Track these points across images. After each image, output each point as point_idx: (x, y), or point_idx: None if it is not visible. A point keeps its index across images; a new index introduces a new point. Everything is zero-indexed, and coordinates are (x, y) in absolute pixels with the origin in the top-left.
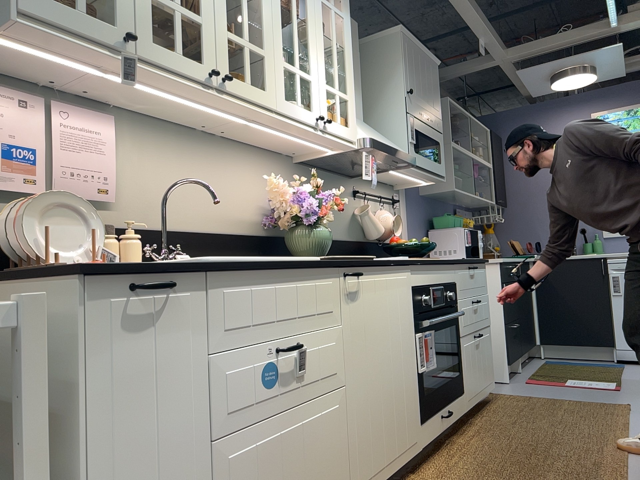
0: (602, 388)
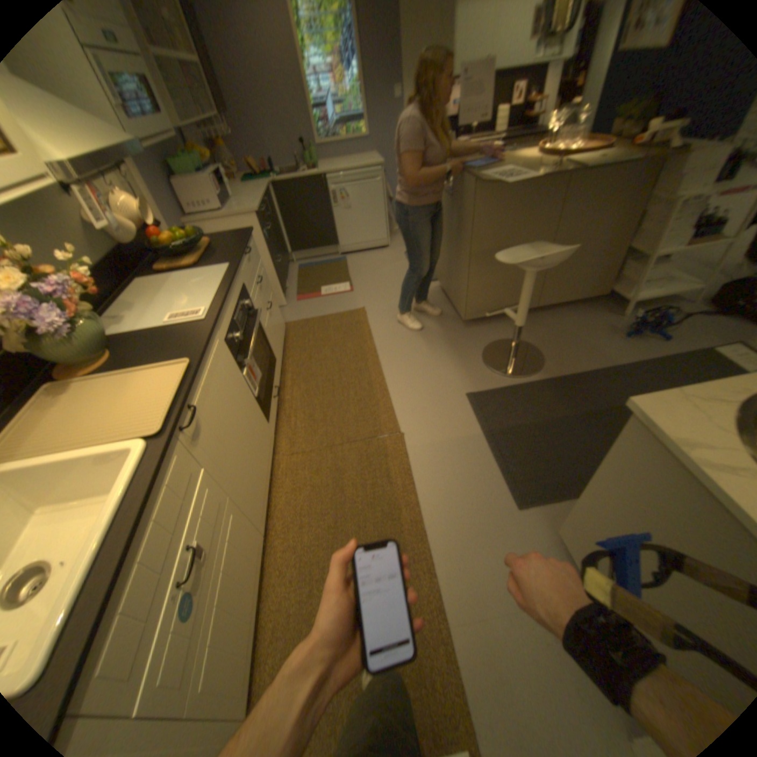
0: (343, 294)
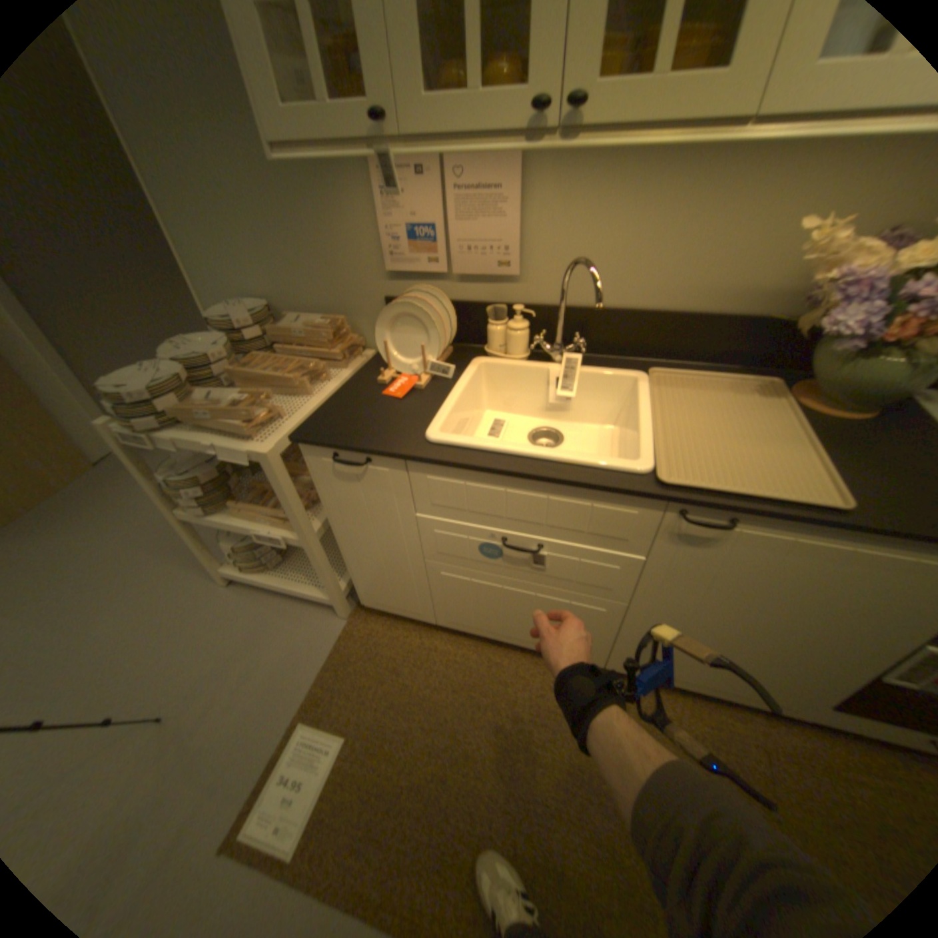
0: None
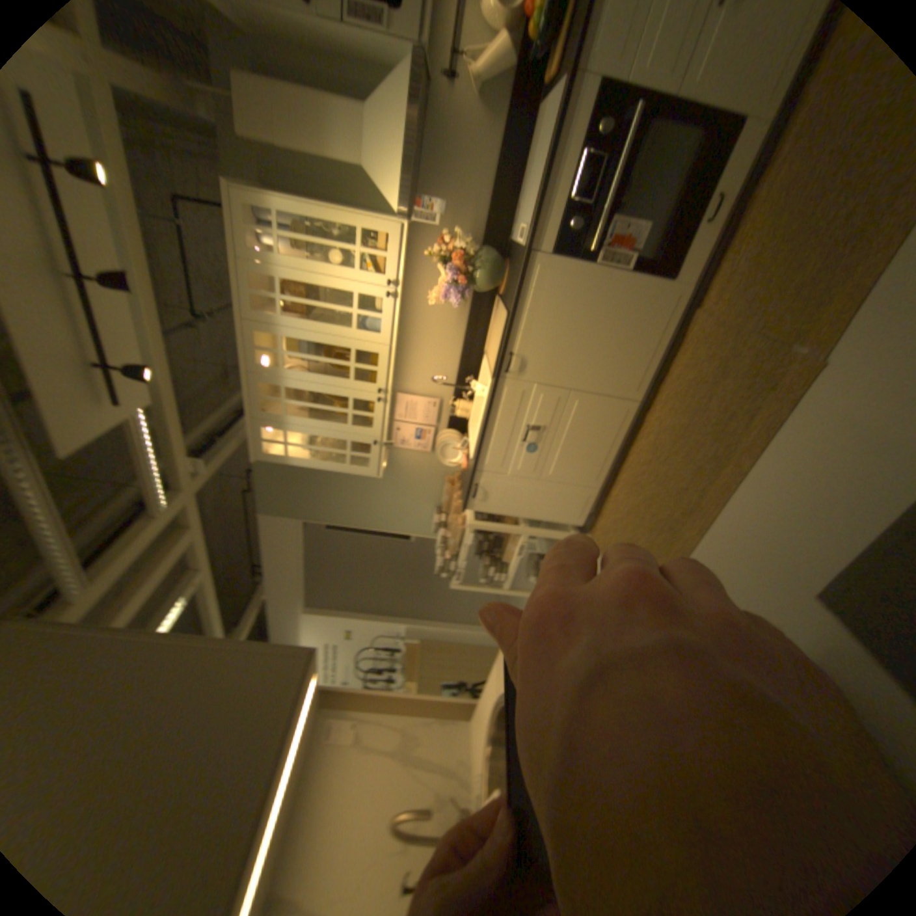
0: None
